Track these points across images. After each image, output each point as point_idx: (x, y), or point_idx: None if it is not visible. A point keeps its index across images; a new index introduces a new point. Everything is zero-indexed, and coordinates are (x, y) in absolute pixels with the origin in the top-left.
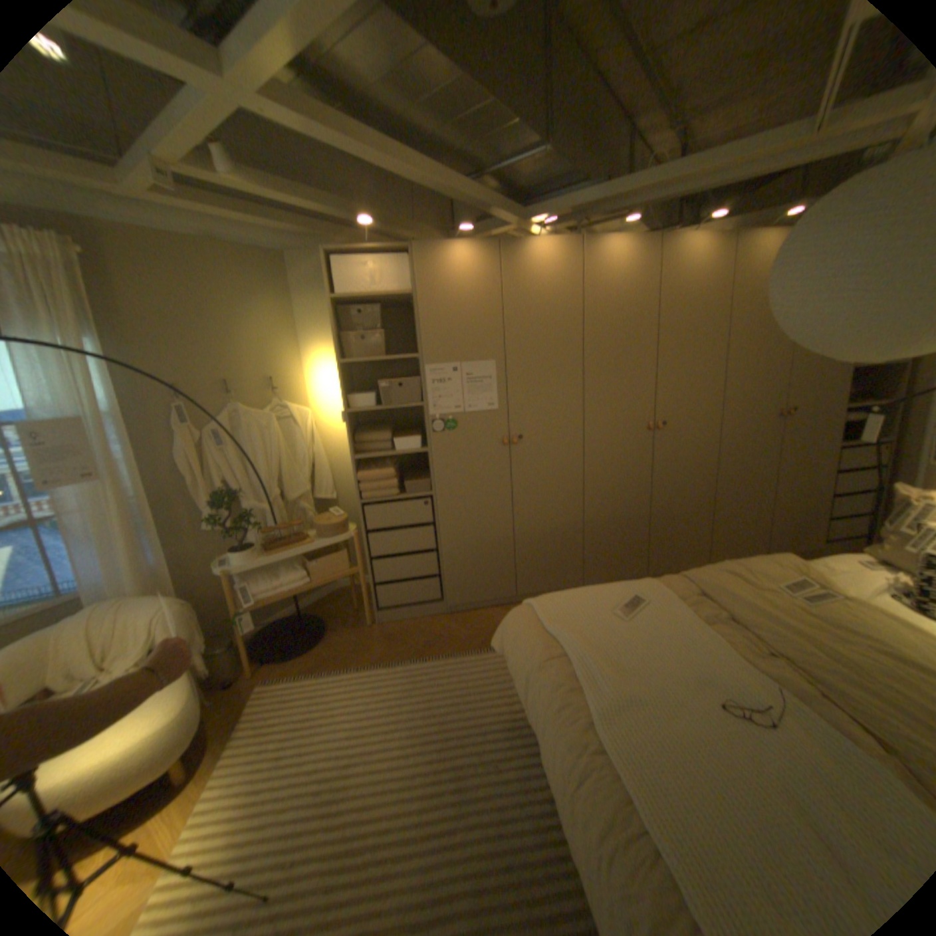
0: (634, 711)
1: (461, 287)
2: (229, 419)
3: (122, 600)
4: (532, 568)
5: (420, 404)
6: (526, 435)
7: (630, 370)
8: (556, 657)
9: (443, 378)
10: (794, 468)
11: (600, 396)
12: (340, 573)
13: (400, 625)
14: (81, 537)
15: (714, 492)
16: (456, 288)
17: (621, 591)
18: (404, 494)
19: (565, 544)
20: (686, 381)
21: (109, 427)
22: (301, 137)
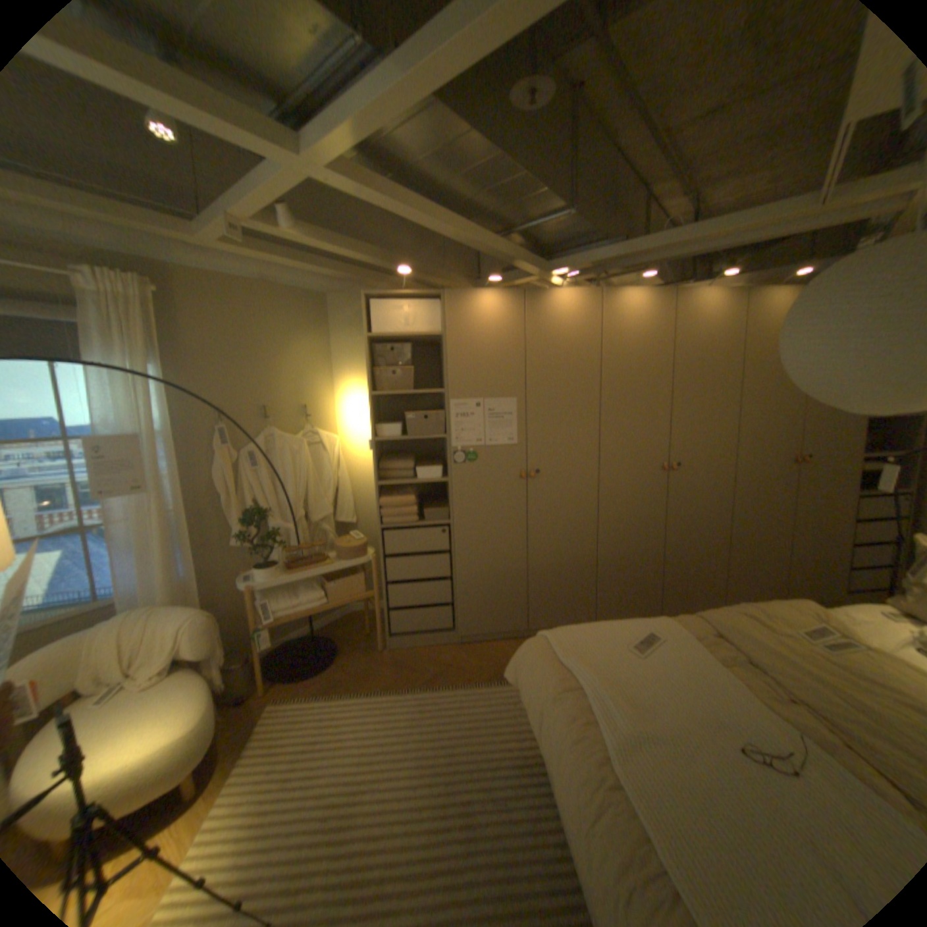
0: (651, 749)
1: (488, 330)
2: (265, 442)
3: (153, 608)
4: (544, 602)
5: (444, 436)
6: (543, 469)
7: (646, 412)
8: (571, 690)
9: (467, 412)
10: (811, 515)
11: (616, 436)
12: (356, 596)
13: (411, 652)
14: (123, 546)
15: (730, 534)
16: (482, 331)
17: (636, 628)
18: (423, 521)
19: (579, 579)
20: (701, 424)
21: (160, 445)
22: (354, 199)
